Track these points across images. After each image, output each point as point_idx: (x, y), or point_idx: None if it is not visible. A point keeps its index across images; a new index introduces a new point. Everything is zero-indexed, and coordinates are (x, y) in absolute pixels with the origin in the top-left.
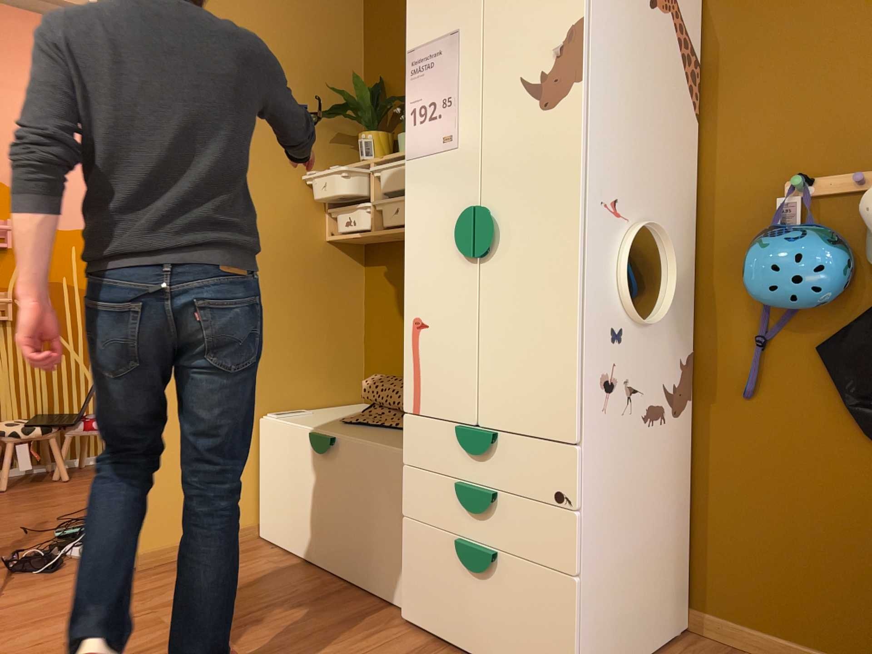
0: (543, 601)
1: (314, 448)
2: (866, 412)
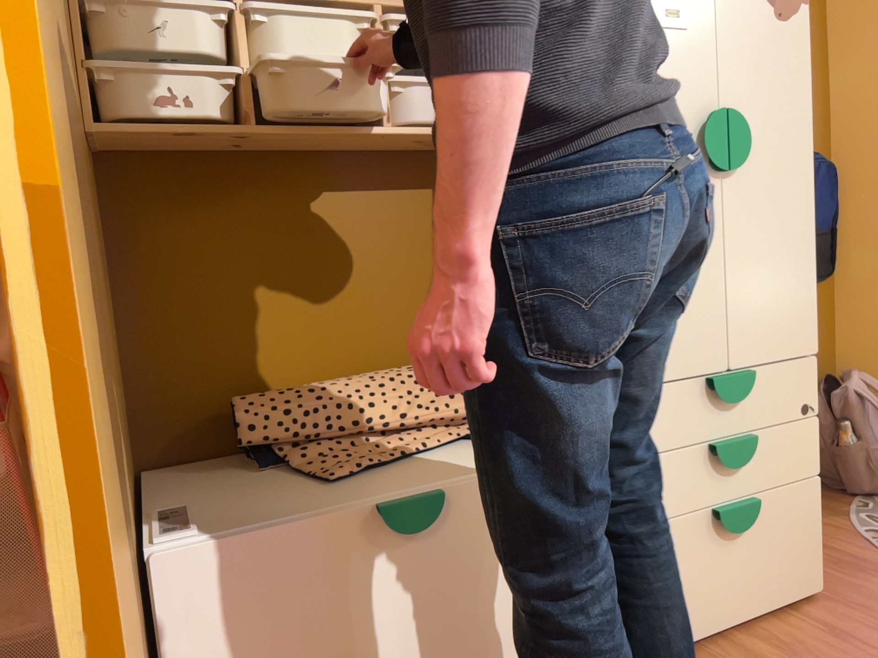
0: (797, 513)
1: (401, 531)
2: None
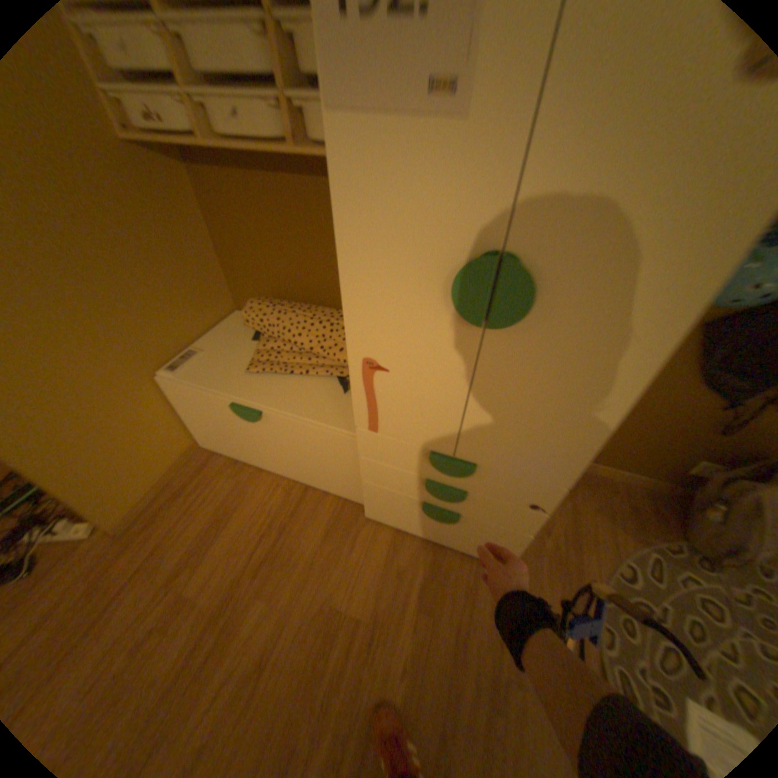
0: (497, 537)
1: (243, 416)
2: (718, 373)
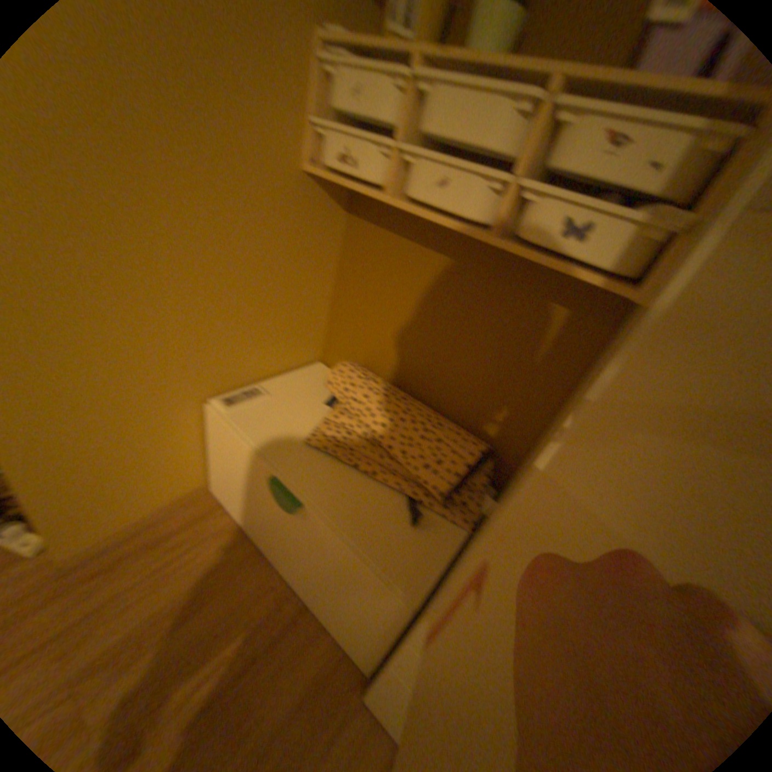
0: None
1: (277, 496)
2: None
